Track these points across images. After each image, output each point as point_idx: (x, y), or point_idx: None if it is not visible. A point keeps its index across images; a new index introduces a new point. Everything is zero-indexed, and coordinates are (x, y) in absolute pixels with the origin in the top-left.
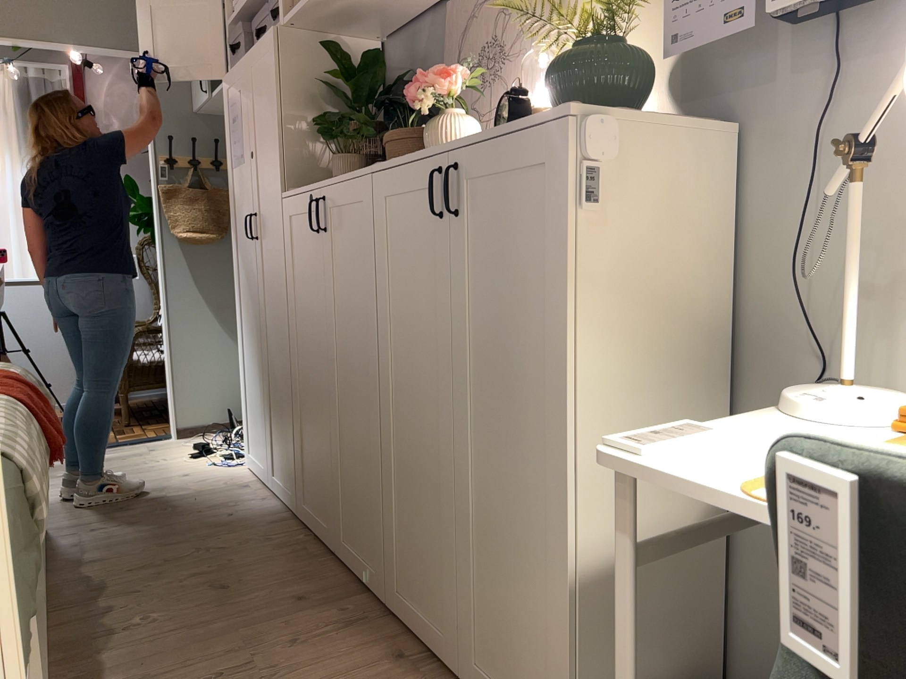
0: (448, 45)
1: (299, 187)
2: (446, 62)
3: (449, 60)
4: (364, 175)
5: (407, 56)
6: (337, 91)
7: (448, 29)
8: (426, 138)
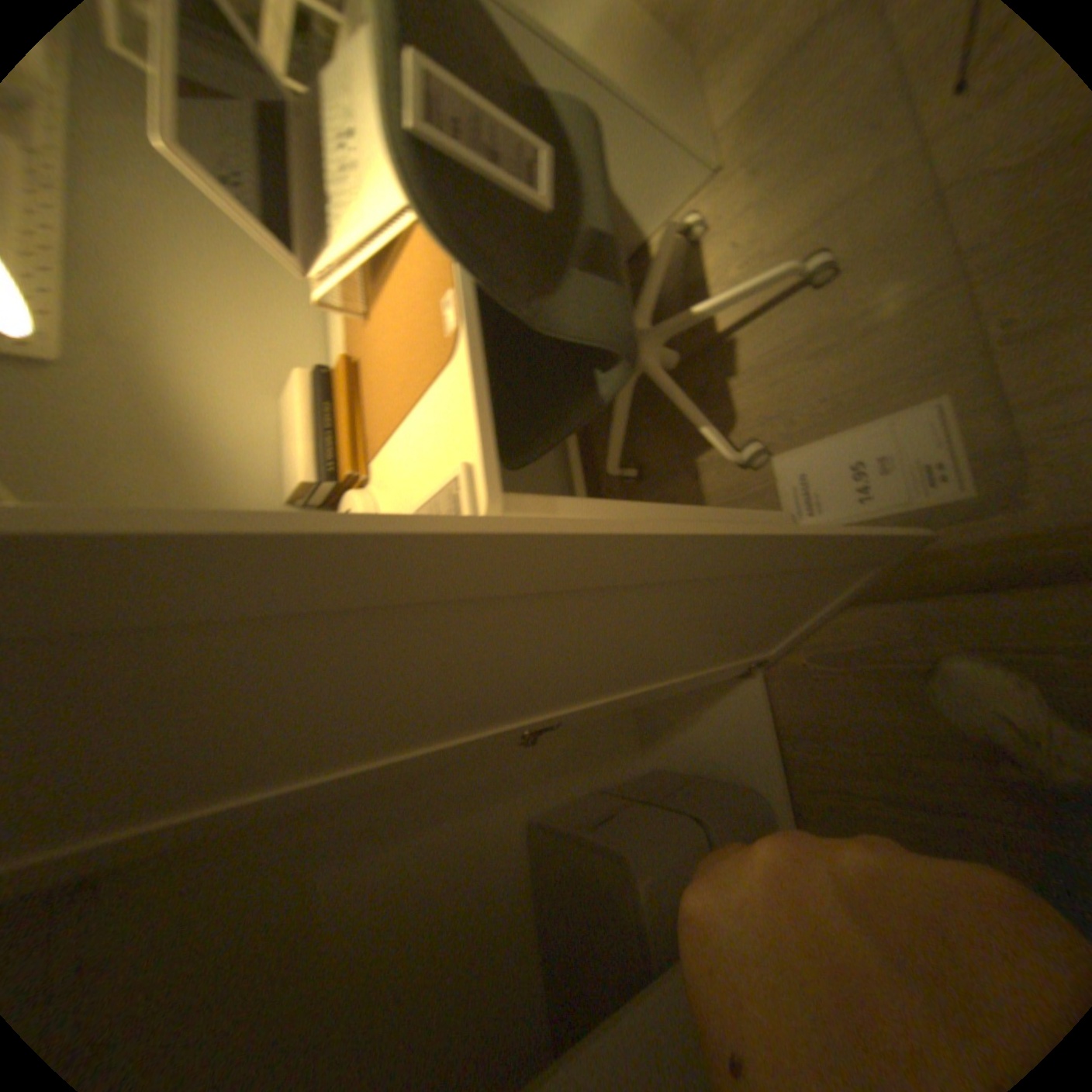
0: None
1: None
2: None
3: None
4: None
5: None
6: None
7: None
8: None
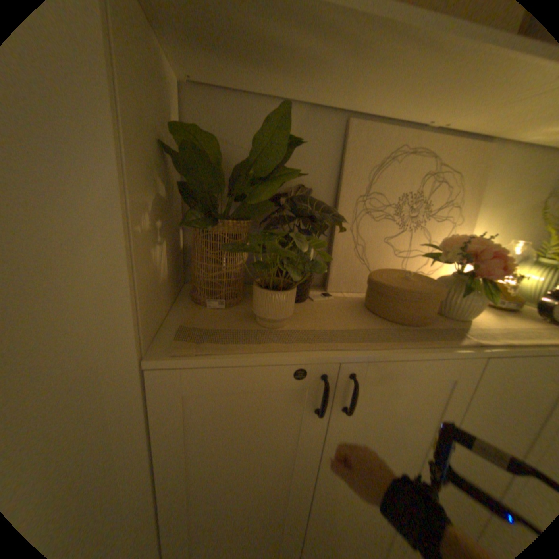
0: (348, 166)
1: (236, 352)
2: (345, 182)
3: (353, 184)
4: (472, 358)
5: (246, 134)
6: (179, 158)
7: (351, 150)
8: (458, 298)
